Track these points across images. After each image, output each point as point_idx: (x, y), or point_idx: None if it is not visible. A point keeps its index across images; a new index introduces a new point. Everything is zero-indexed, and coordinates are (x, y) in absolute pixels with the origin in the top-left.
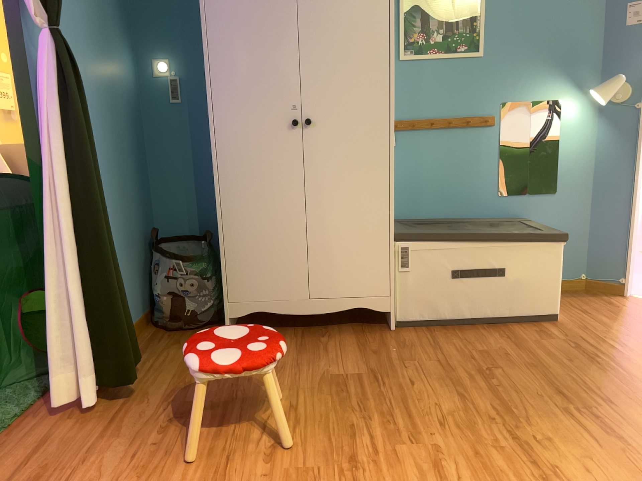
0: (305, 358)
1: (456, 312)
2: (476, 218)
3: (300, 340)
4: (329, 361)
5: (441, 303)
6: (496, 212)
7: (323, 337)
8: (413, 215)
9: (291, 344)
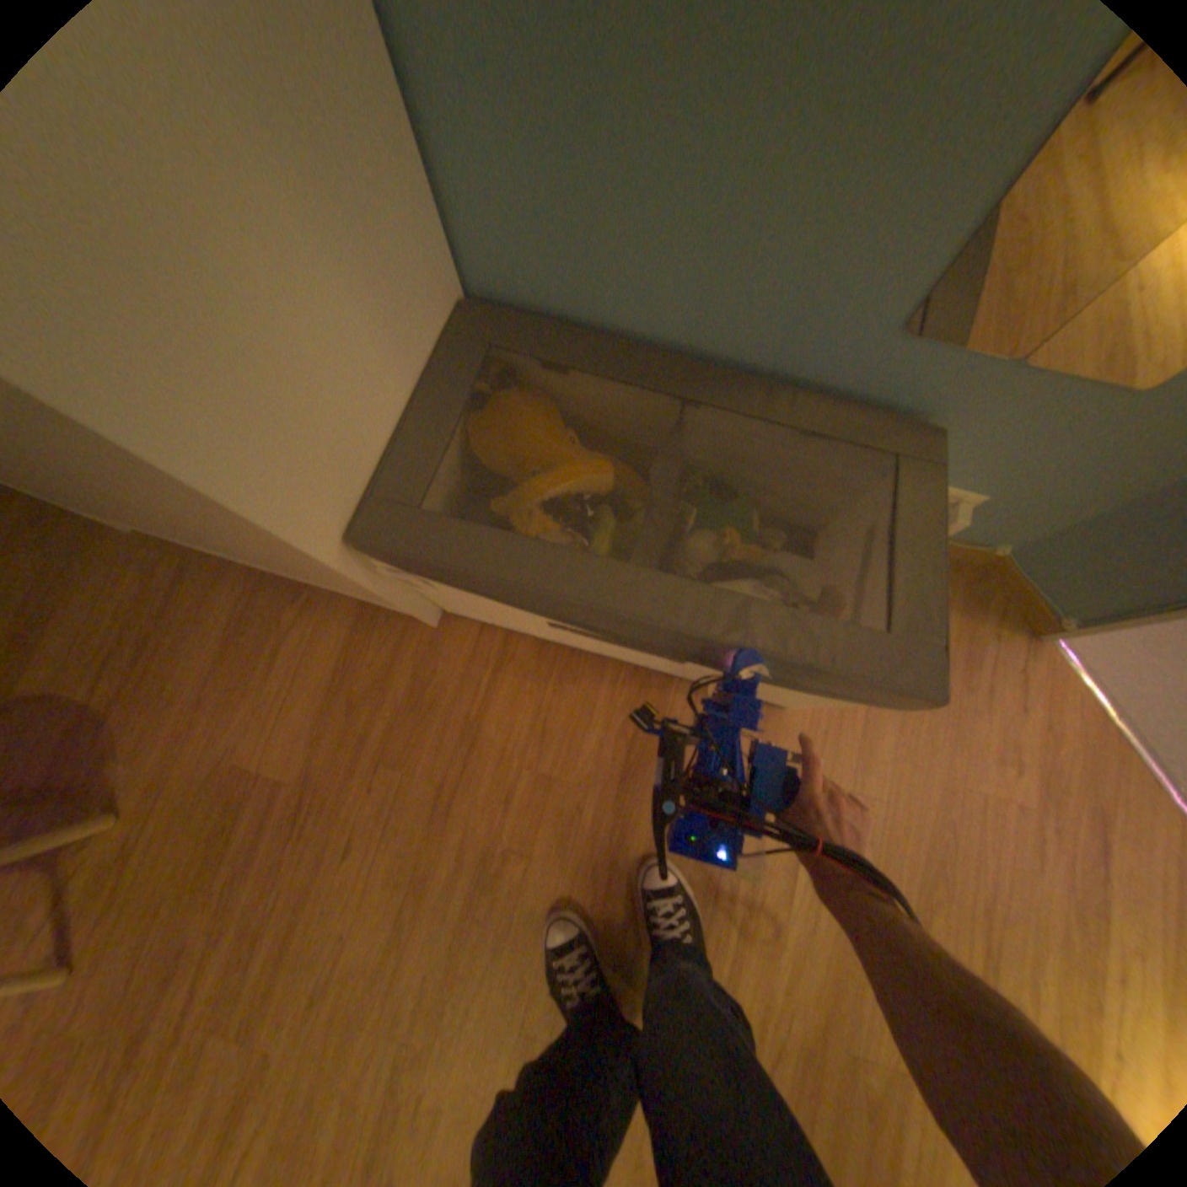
0: (225, 680)
1: (575, 640)
2: (789, 372)
3: (249, 601)
4: (260, 712)
5: (540, 626)
6: (866, 376)
7: (298, 602)
8: (574, 304)
9: (228, 611)
